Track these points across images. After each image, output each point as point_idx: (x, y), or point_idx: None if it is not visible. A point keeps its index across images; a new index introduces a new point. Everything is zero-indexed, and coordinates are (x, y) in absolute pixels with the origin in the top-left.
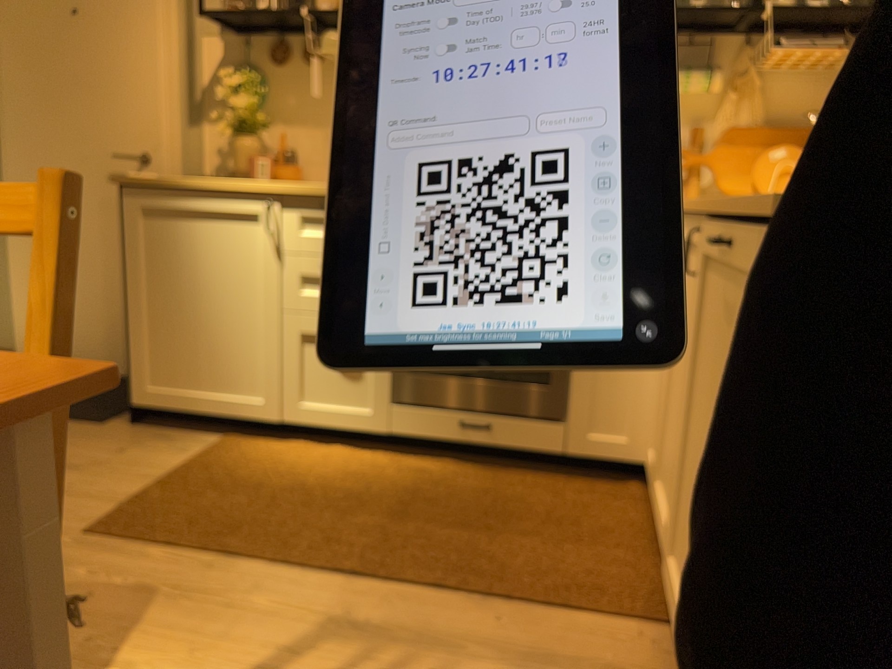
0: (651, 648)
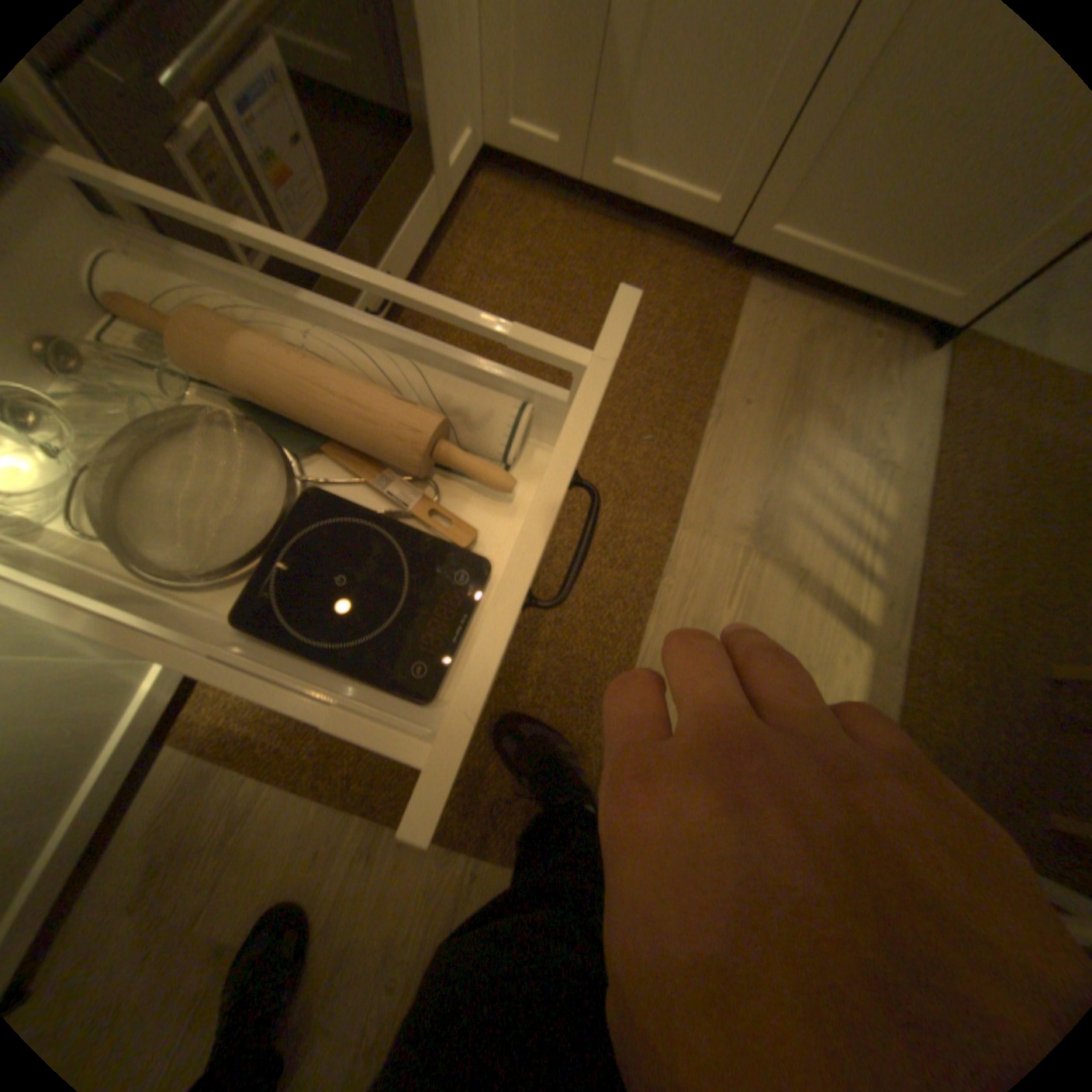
0: (774, 304)
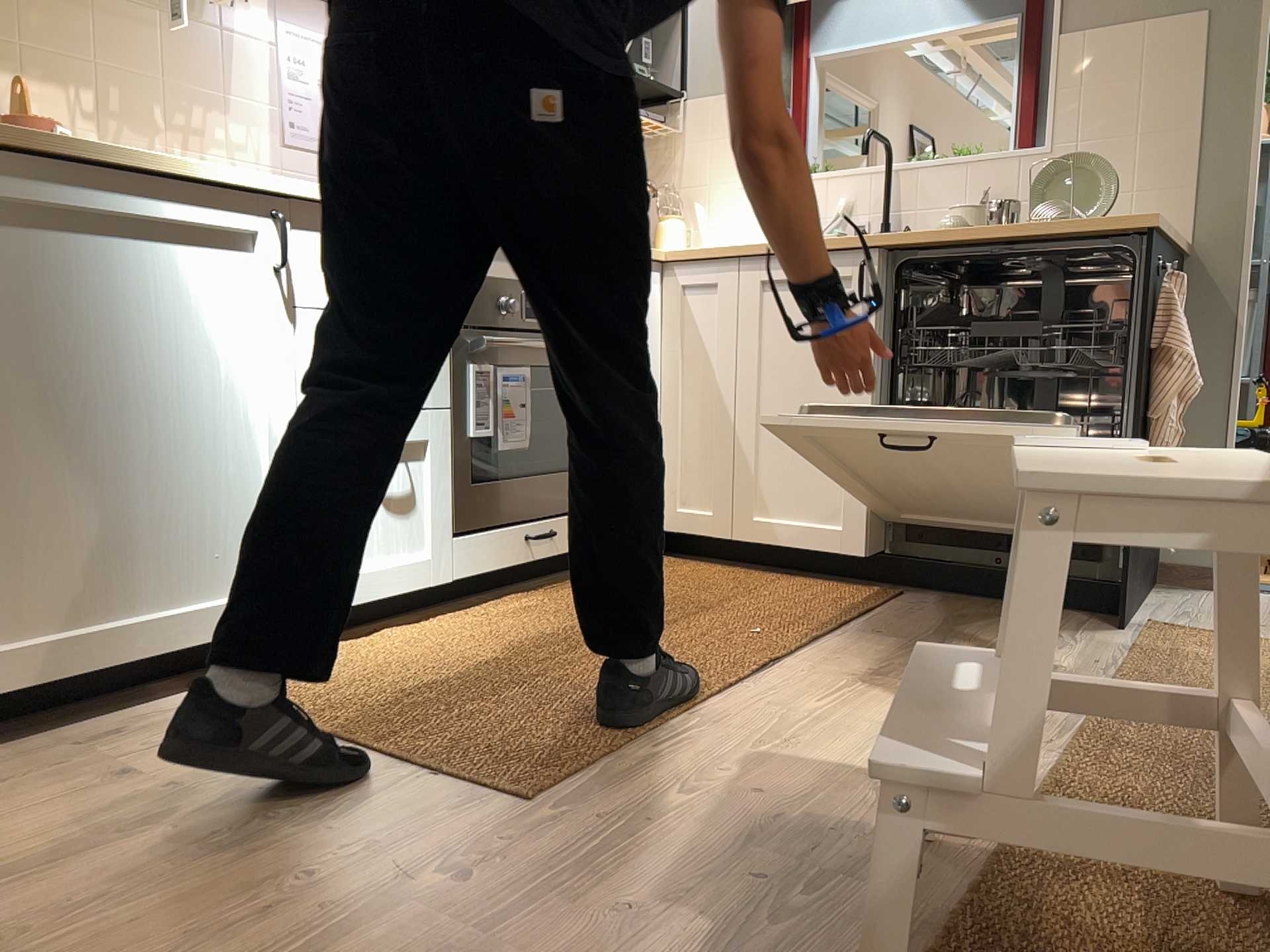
0: (928, 602)
